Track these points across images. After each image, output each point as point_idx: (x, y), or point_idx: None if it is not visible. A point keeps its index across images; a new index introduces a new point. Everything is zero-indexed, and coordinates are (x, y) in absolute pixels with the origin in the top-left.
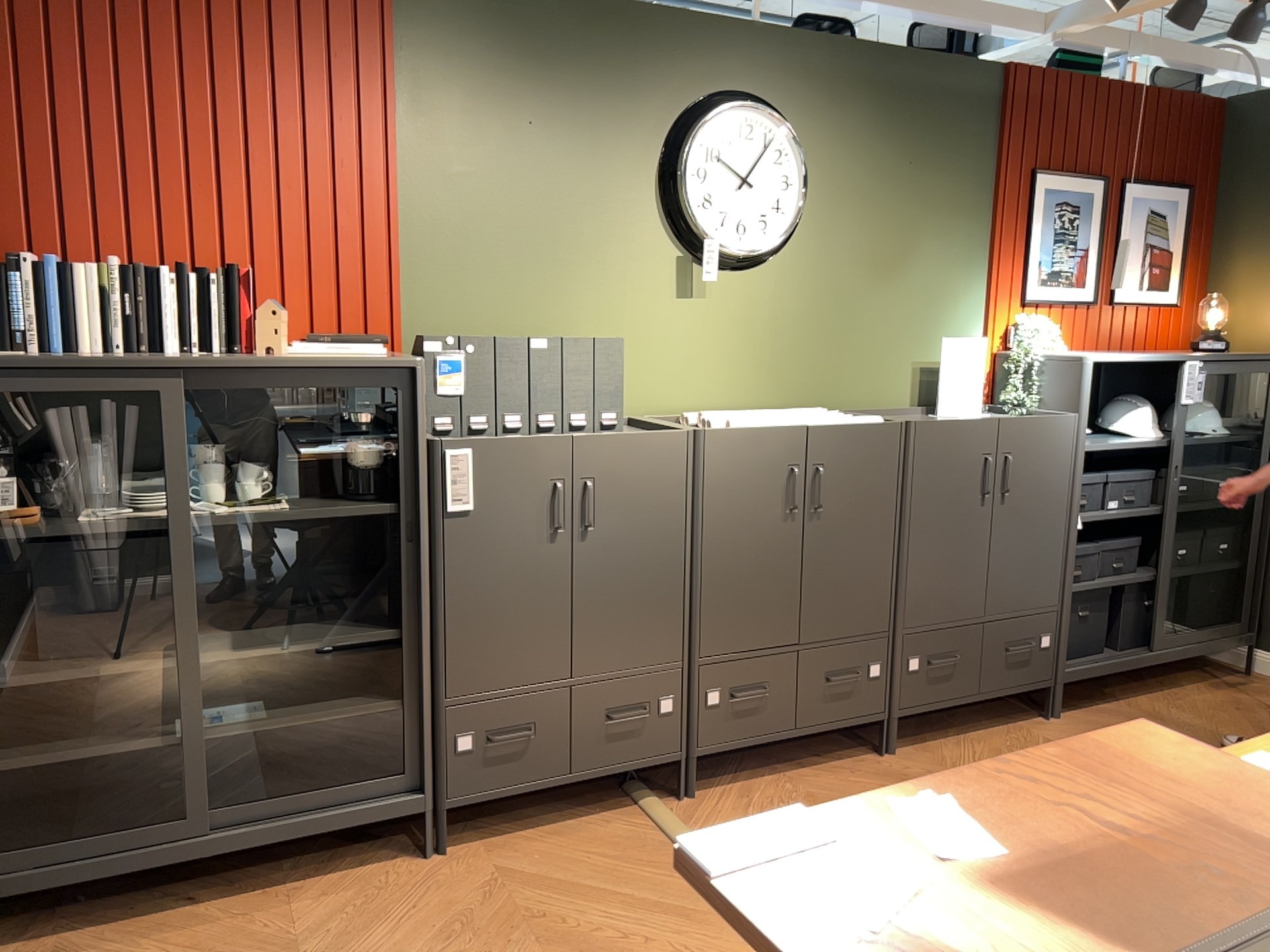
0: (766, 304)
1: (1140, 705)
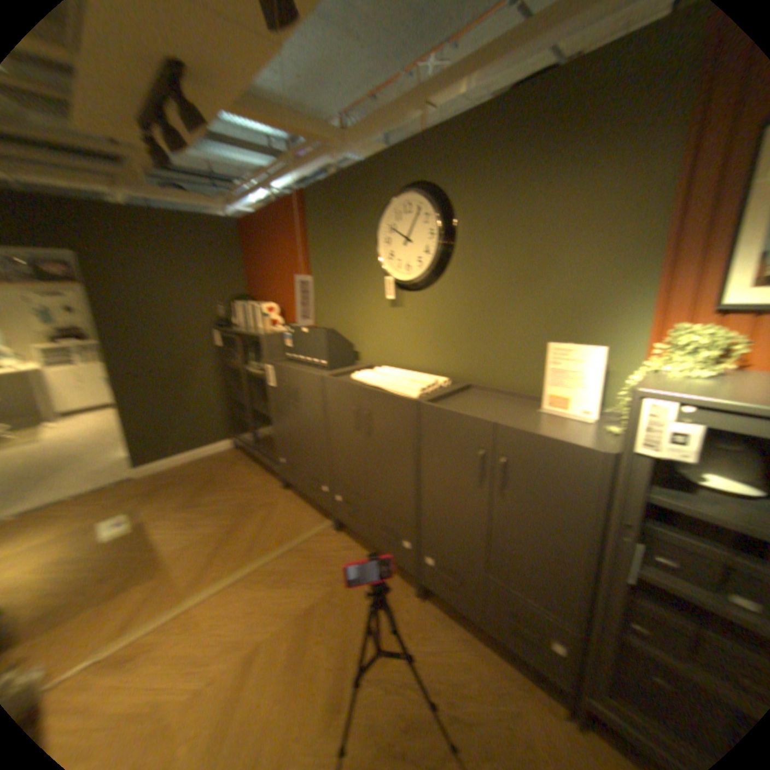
0: (432, 310)
1: None
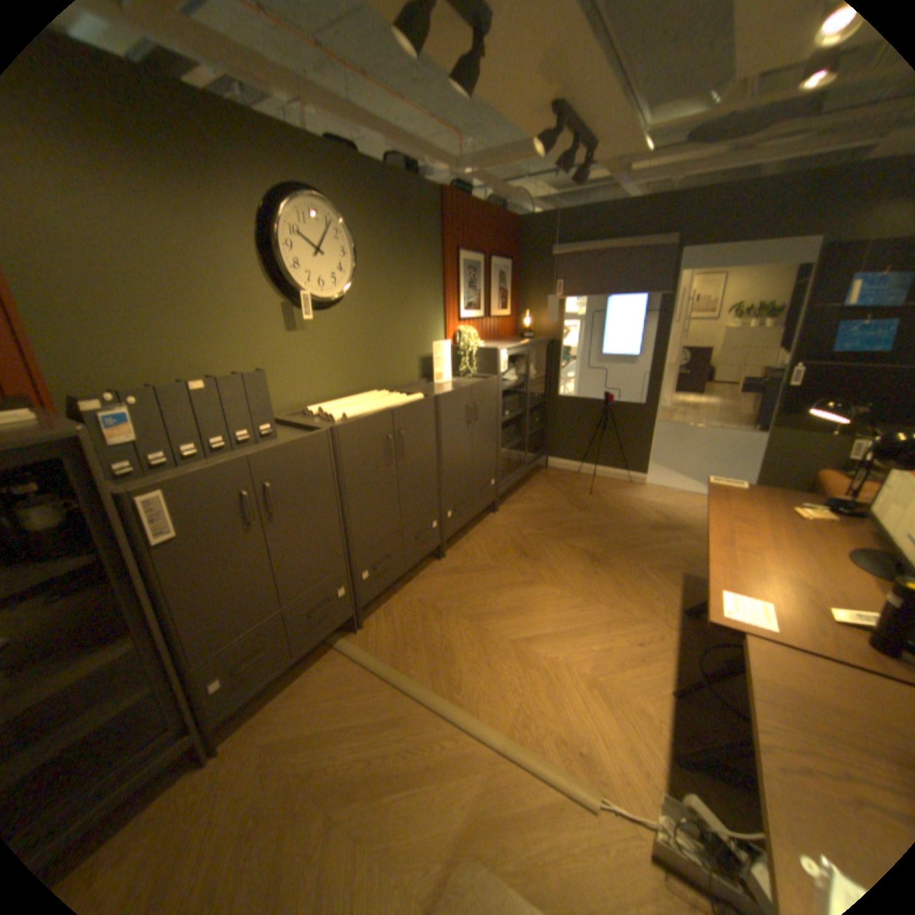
0: (341, 332)
1: (521, 495)
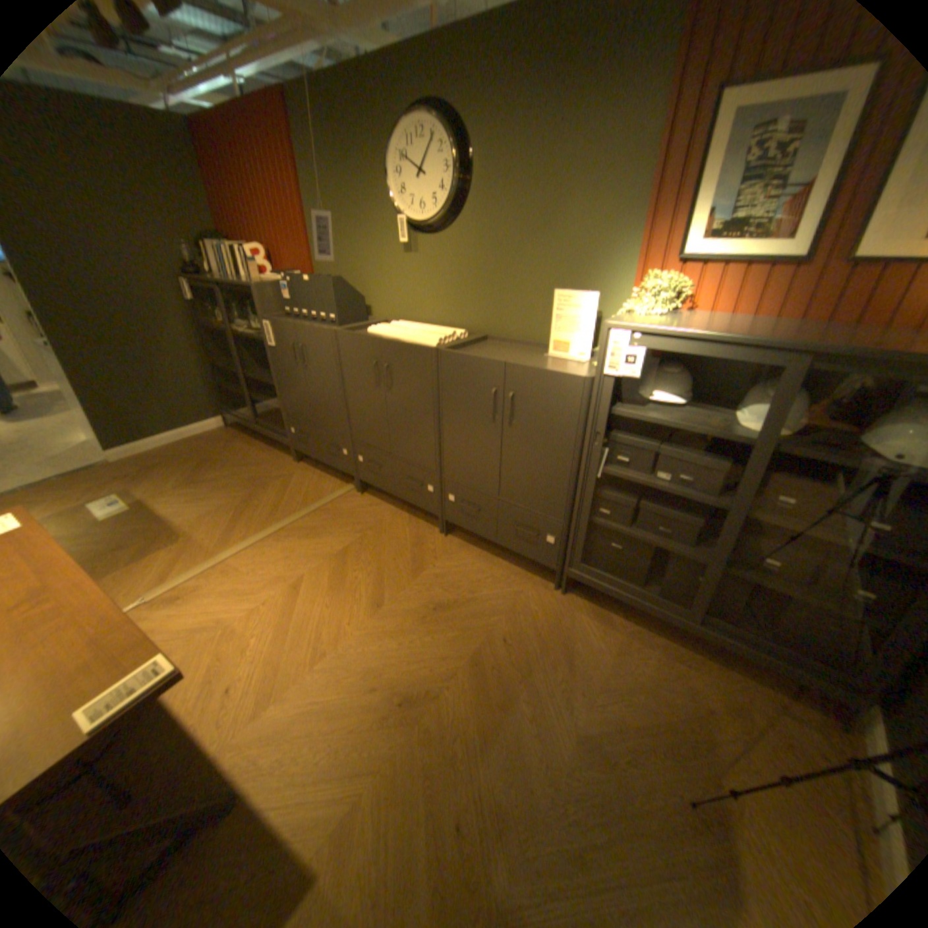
0: (450, 257)
1: (642, 638)
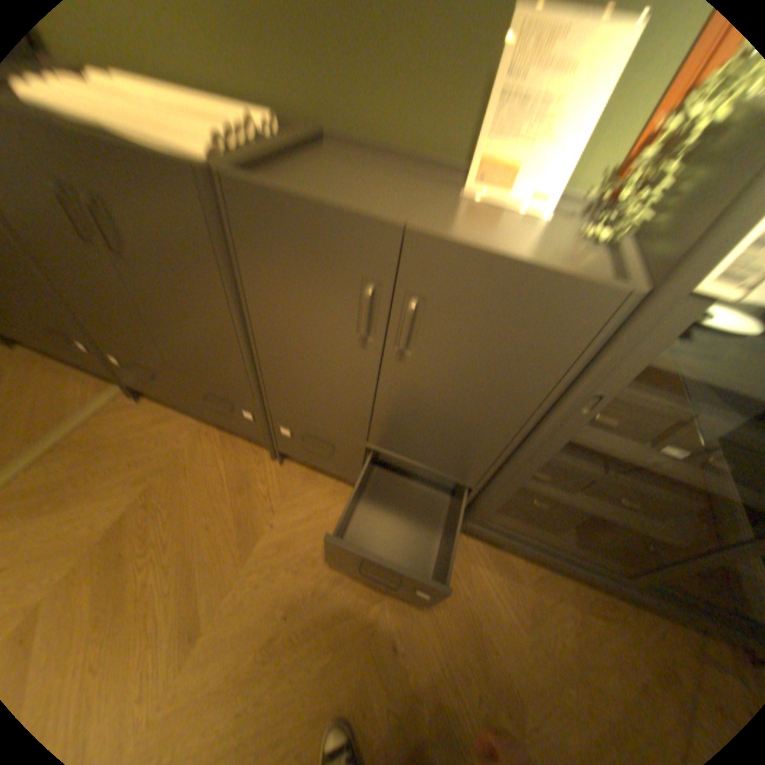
0: None
1: (550, 587)
